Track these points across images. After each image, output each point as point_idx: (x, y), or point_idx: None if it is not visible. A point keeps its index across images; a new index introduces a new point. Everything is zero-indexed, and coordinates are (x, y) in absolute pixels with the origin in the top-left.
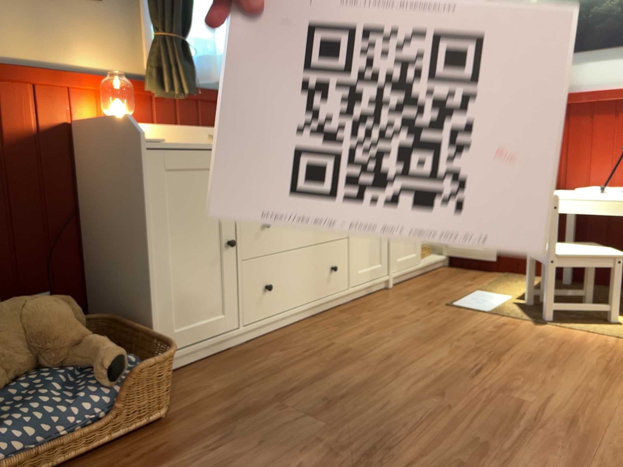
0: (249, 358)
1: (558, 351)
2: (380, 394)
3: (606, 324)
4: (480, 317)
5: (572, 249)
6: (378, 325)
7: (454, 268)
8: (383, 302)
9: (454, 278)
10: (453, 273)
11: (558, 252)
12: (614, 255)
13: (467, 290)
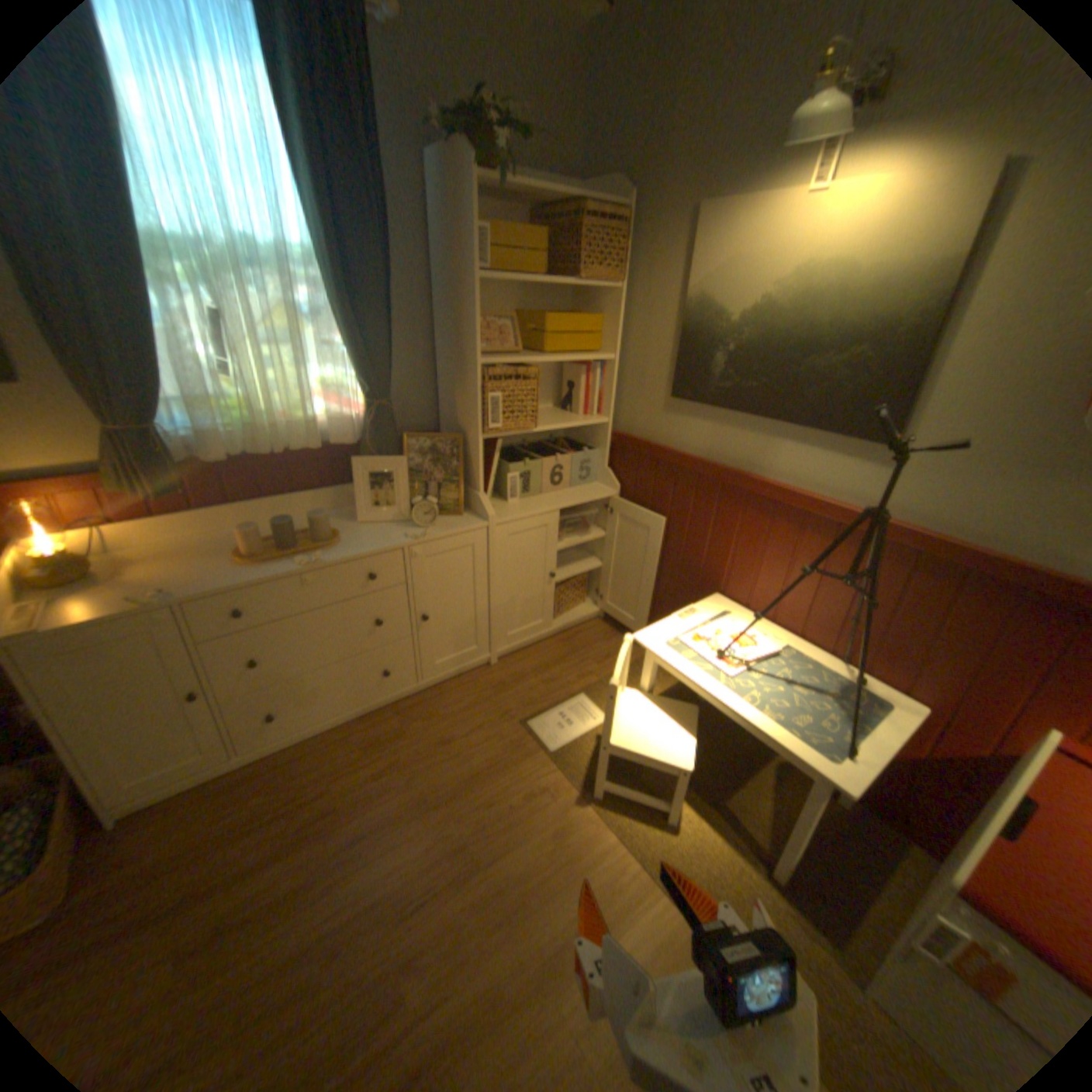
0: (228, 801)
1: (546, 882)
2: (280, 928)
3: (658, 828)
4: (529, 766)
5: (645, 730)
6: (407, 758)
7: (605, 626)
8: (458, 699)
9: (584, 654)
10: (592, 641)
11: (617, 737)
12: (682, 765)
13: (573, 689)
